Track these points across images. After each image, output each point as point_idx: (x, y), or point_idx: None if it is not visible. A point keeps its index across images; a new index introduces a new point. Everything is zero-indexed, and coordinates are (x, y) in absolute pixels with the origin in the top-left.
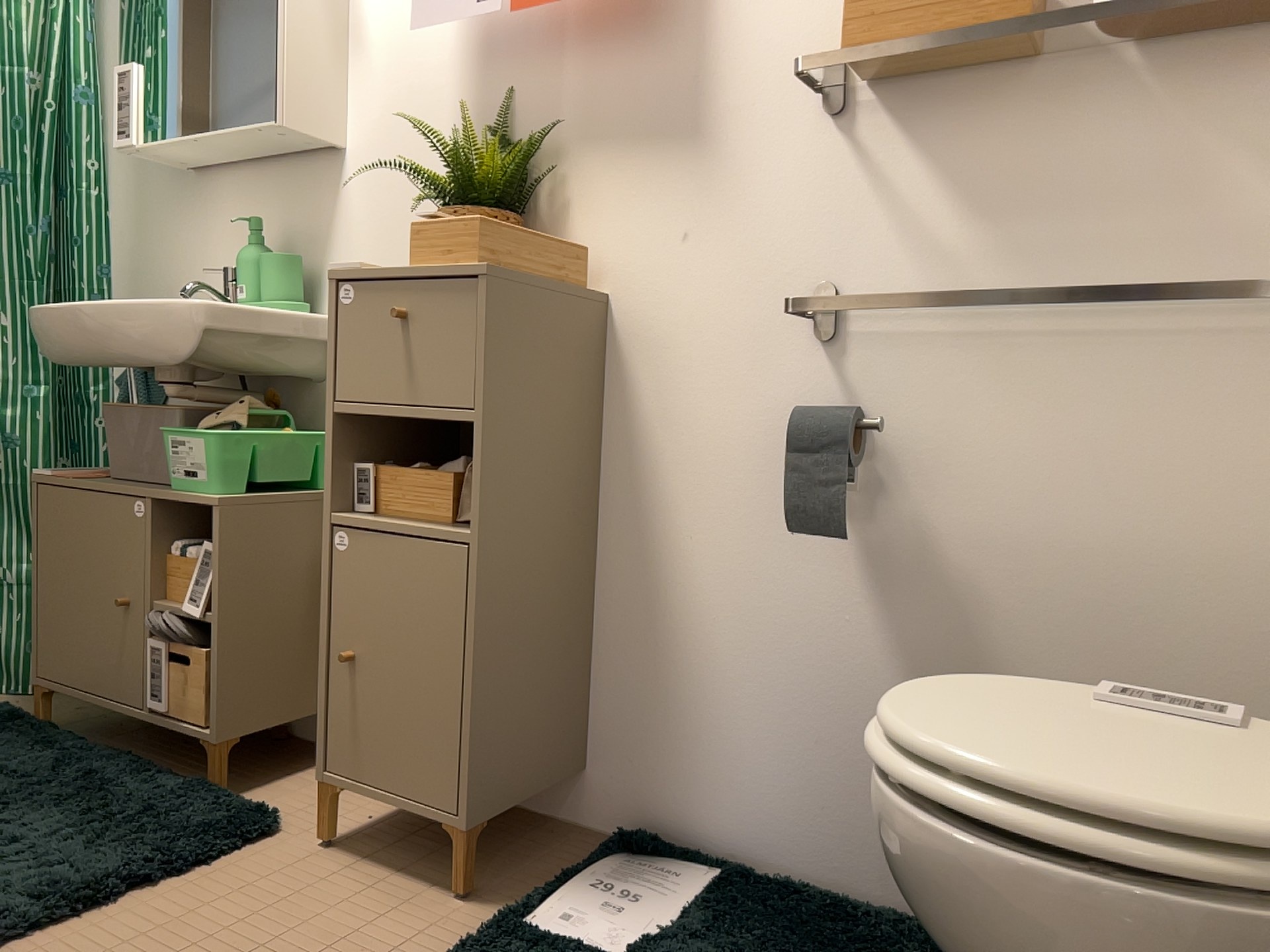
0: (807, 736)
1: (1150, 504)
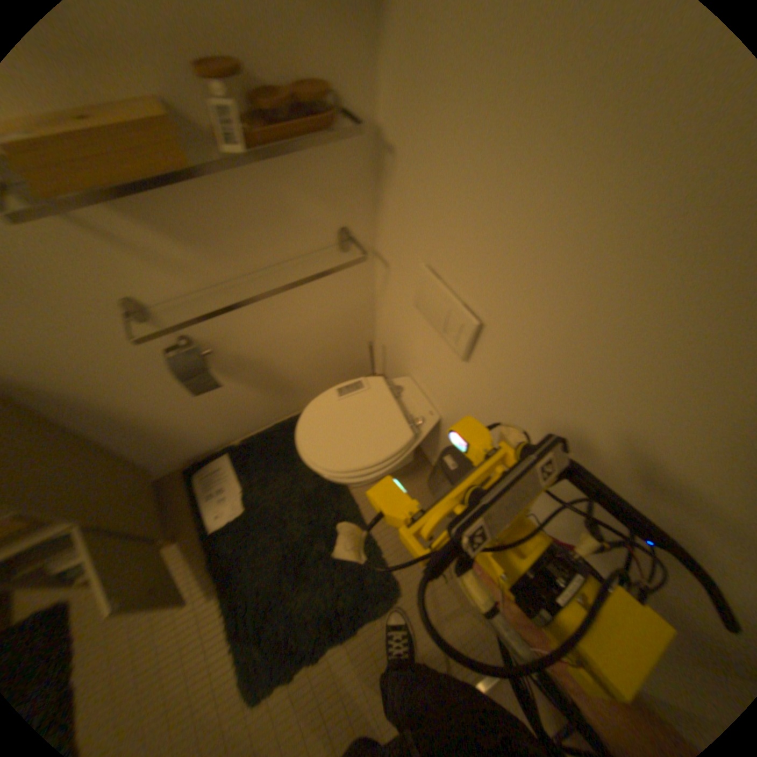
0: (226, 417)
1: (305, 315)
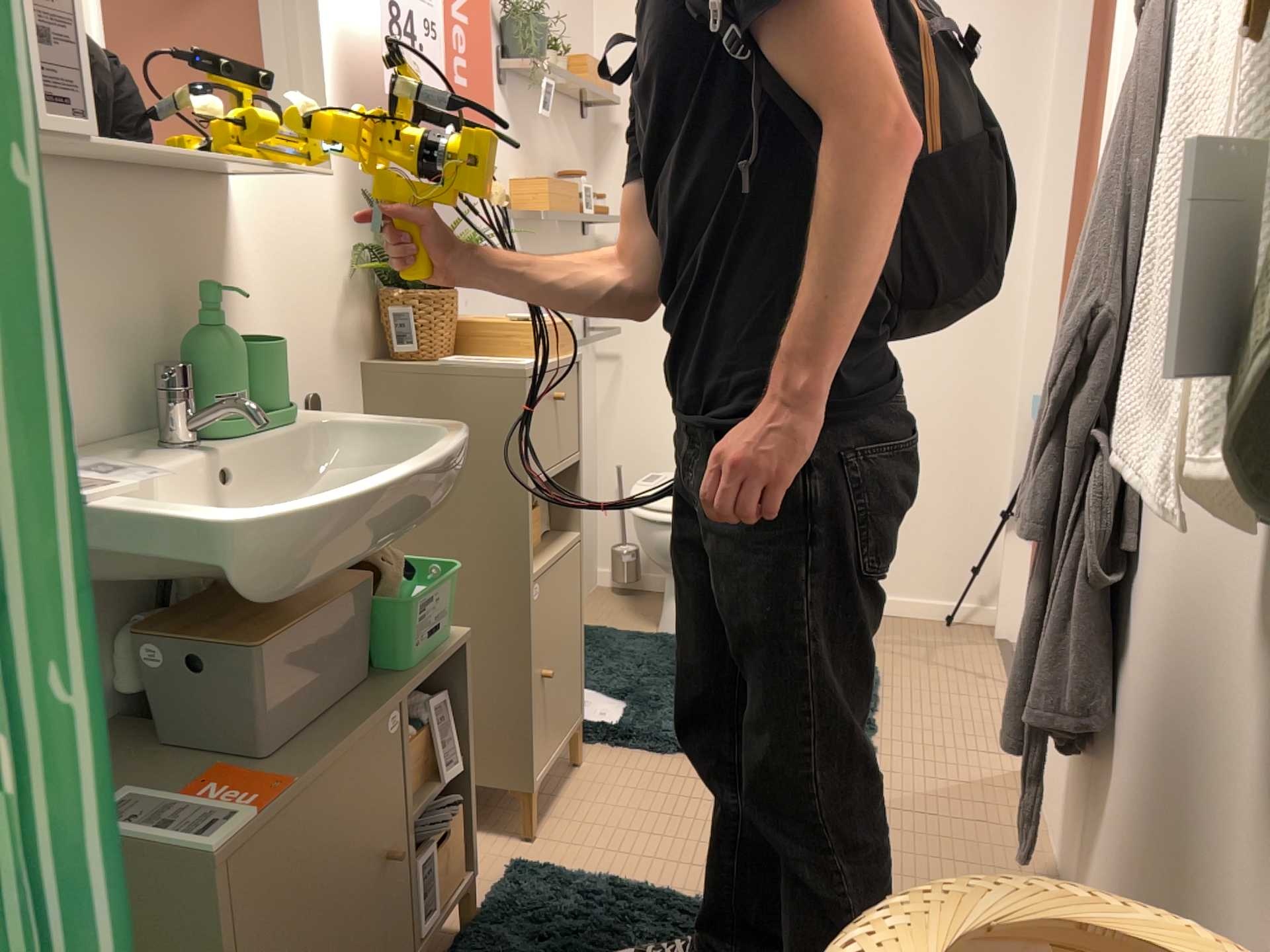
0: None
1: None
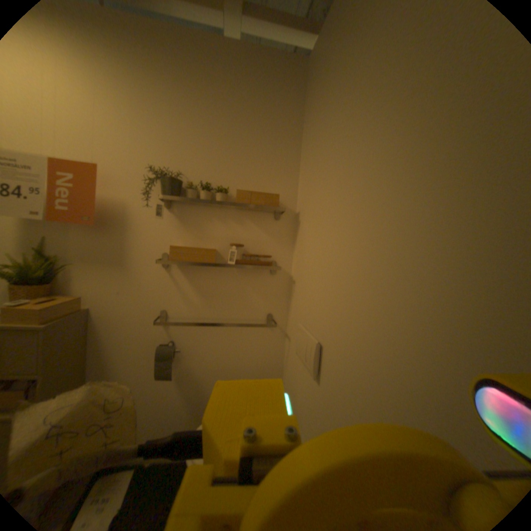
0: (160, 426)
1: (240, 359)
